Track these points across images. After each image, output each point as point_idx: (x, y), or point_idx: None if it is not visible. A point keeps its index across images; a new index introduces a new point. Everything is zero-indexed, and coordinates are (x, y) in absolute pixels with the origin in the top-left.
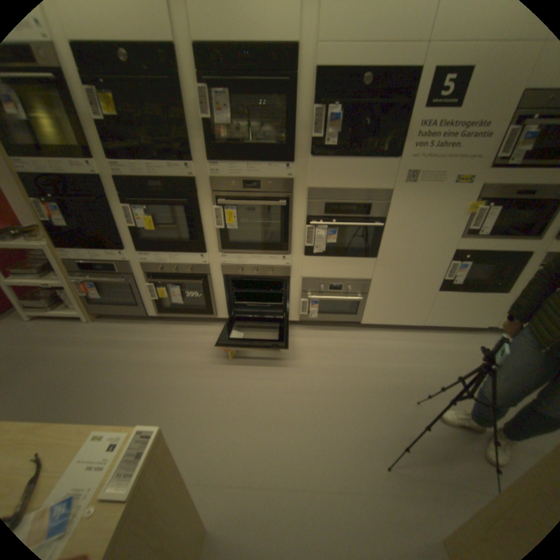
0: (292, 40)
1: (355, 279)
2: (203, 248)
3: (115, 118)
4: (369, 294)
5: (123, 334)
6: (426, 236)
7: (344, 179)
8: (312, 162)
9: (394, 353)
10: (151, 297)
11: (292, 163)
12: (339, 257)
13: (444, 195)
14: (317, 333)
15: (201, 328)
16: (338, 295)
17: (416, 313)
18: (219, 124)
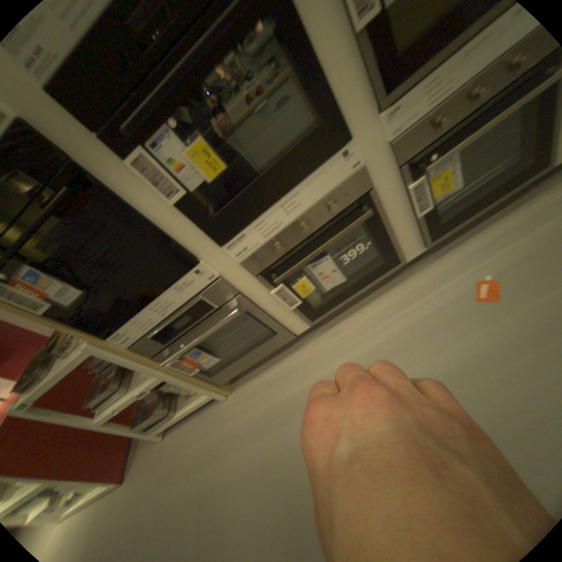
0: None
1: None
2: (344, 124)
3: None
4: None
5: (288, 381)
6: None
7: None
8: None
9: None
10: (291, 304)
11: None
12: None
13: None
14: None
15: (390, 295)
16: None
17: None
18: None
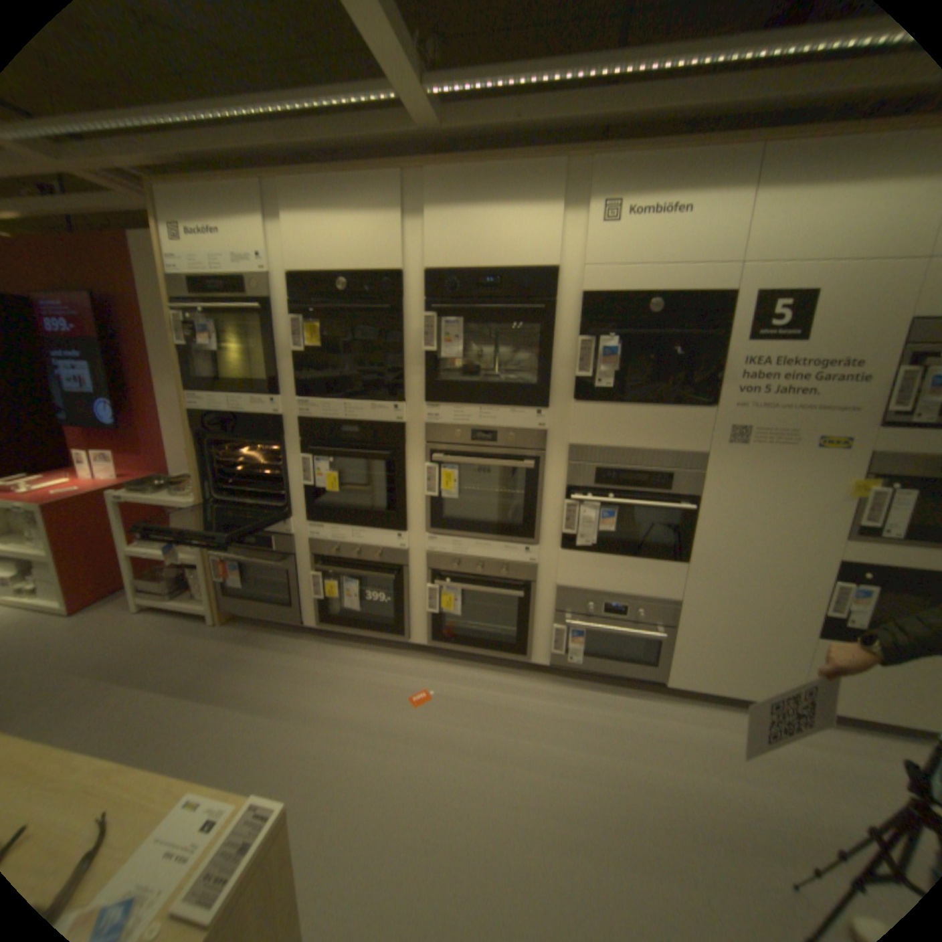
0: (551, 264)
1: (652, 598)
2: (404, 524)
3: (318, 349)
4: (681, 629)
5: (260, 652)
6: (779, 532)
7: (627, 434)
8: (576, 409)
9: (738, 760)
10: (314, 594)
11: (546, 409)
12: (622, 557)
13: (803, 466)
14: (583, 695)
15: (382, 658)
16: (622, 625)
17: (780, 679)
18: (447, 358)
